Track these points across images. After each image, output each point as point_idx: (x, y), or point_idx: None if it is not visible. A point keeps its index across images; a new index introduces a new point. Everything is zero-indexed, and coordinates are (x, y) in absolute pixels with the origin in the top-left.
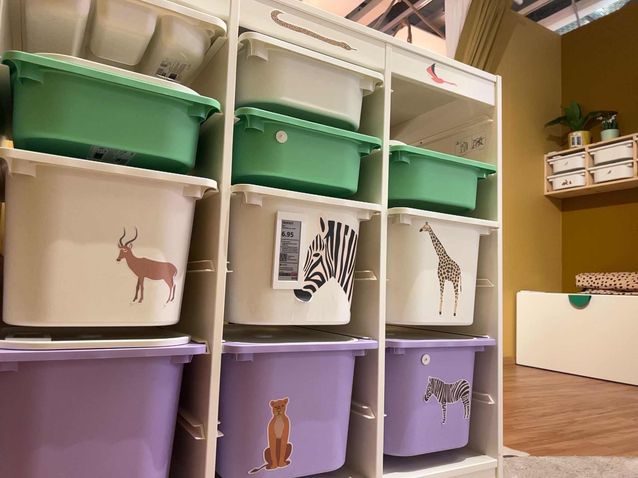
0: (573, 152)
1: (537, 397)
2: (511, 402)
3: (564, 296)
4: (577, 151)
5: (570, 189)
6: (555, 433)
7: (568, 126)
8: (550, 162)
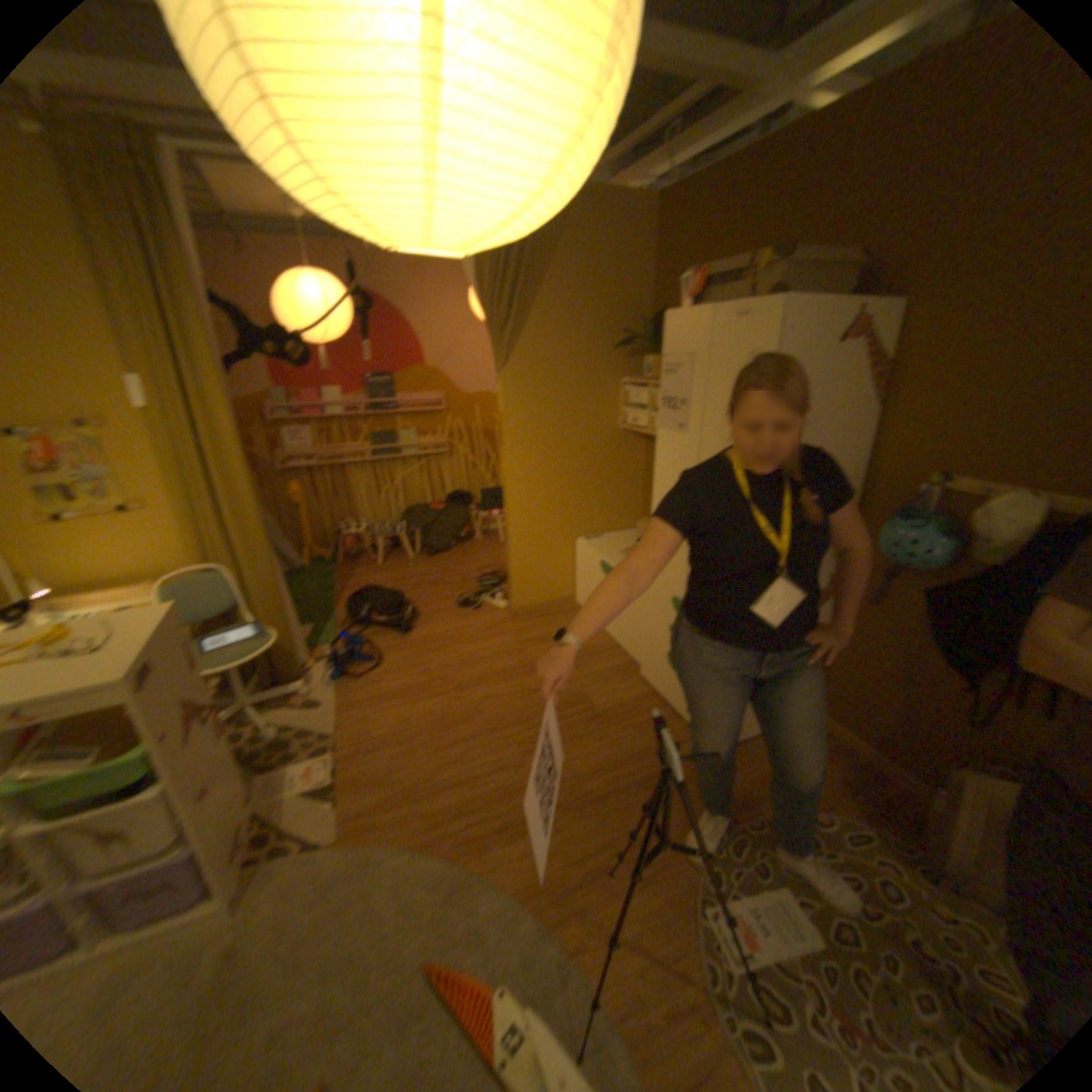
0: (648, 384)
1: (489, 707)
2: (450, 722)
3: (598, 566)
4: (649, 385)
5: (639, 432)
6: (406, 799)
7: (647, 346)
8: (628, 391)
